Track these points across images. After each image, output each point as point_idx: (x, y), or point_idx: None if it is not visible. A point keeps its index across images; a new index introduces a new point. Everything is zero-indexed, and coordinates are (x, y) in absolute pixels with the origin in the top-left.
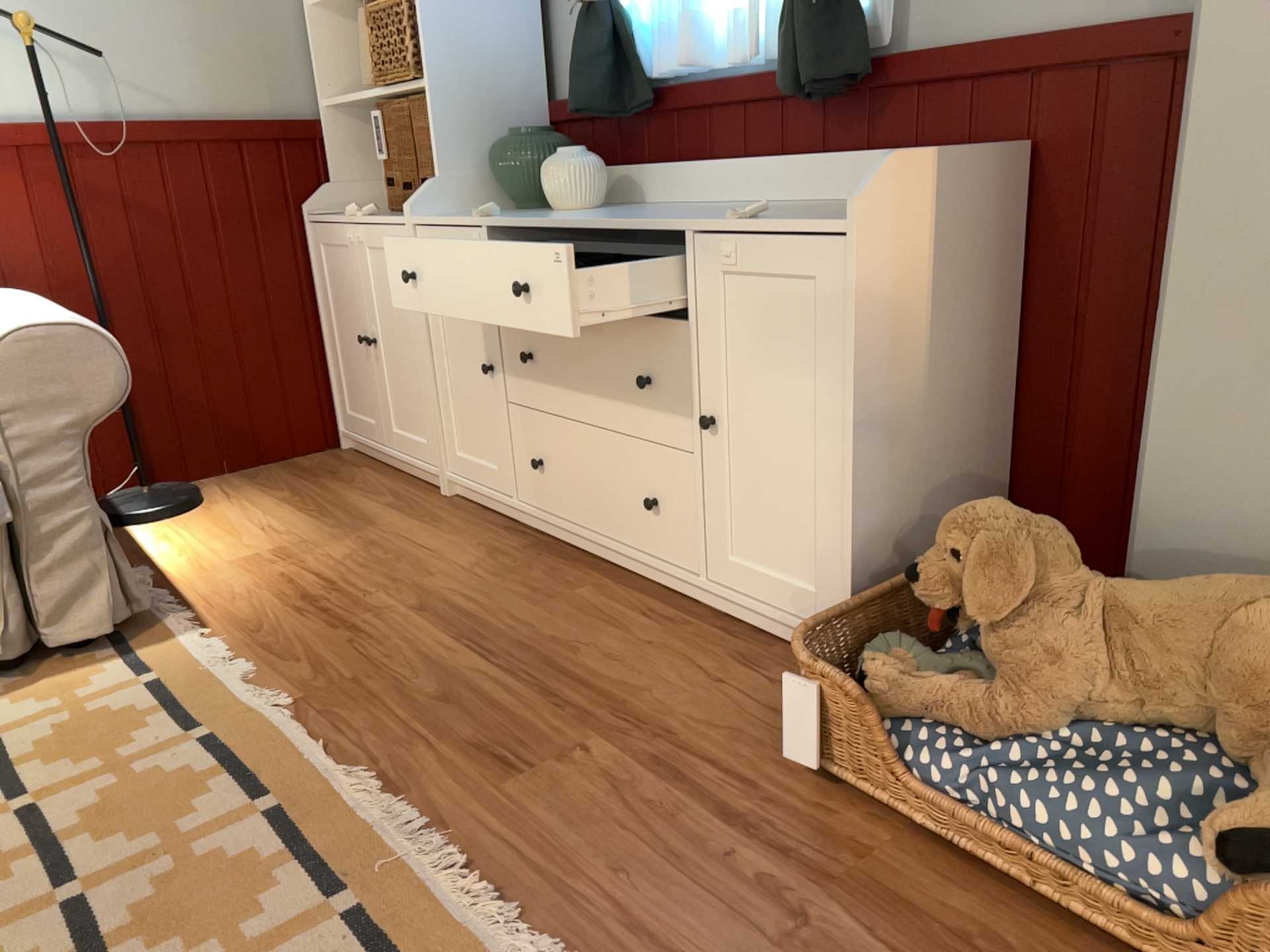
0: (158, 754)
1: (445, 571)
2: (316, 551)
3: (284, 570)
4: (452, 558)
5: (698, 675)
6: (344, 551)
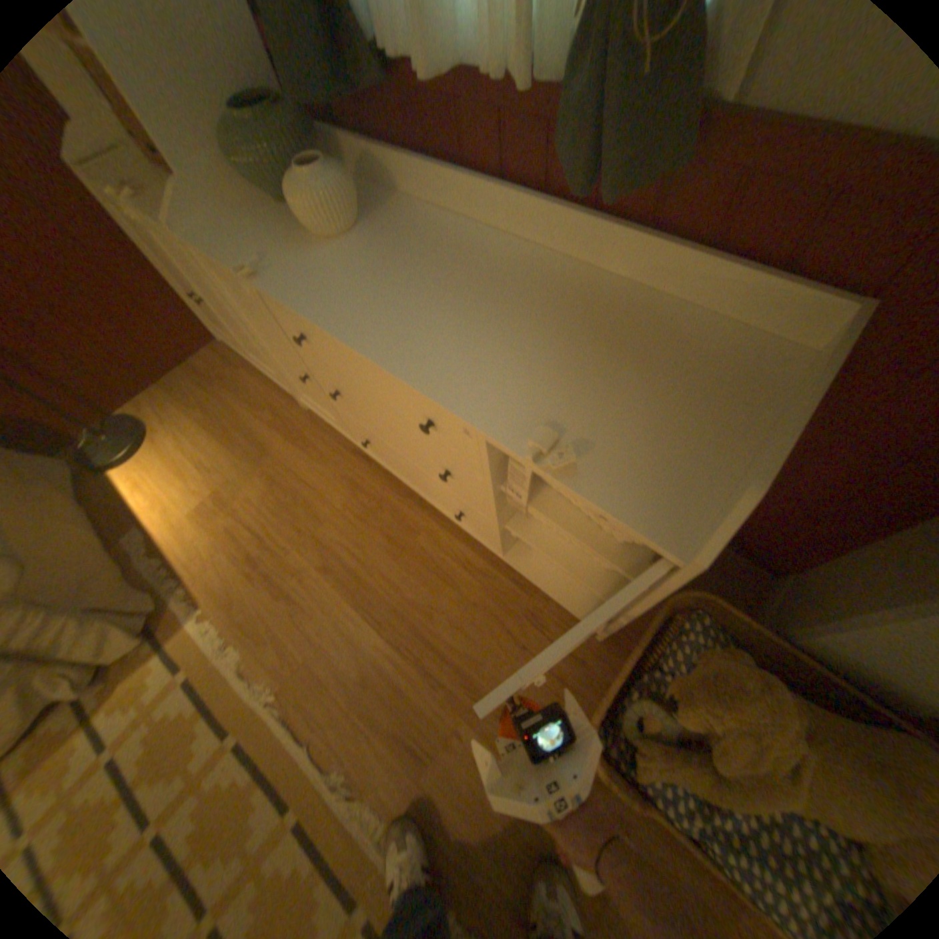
0: (212, 770)
1: (328, 515)
2: (238, 495)
3: (224, 522)
4: (329, 497)
5: (510, 641)
6: (256, 492)
